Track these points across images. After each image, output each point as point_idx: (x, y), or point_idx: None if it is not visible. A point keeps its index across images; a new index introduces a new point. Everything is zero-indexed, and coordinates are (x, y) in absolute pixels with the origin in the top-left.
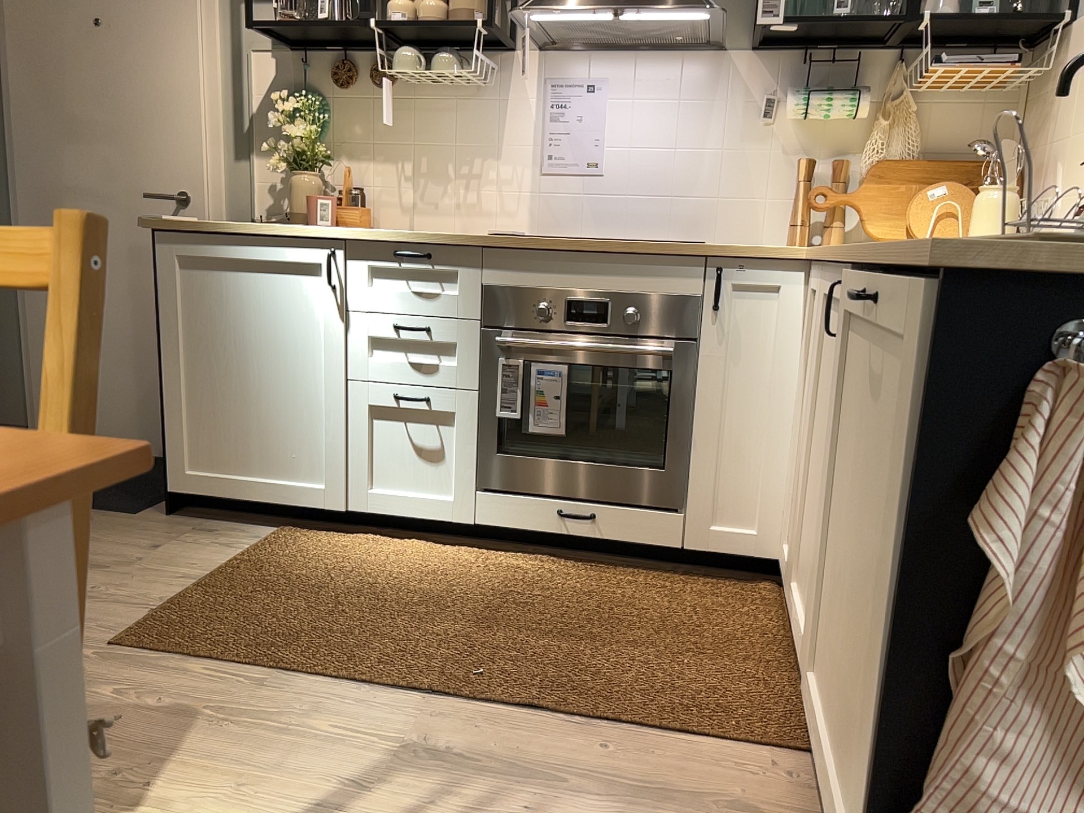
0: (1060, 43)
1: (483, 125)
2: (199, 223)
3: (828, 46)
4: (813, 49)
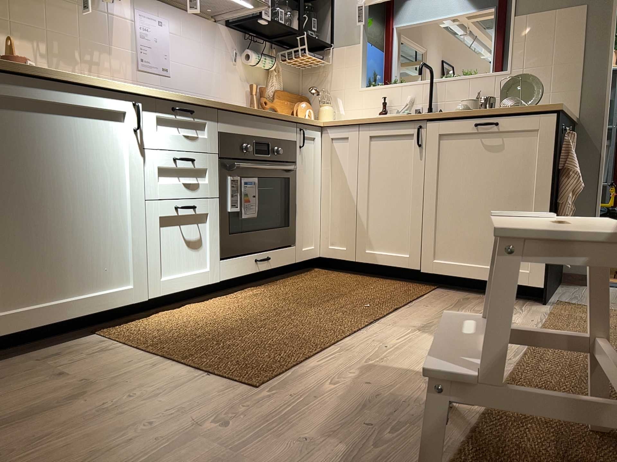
0: (327, 54)
1: (101, 30)
2: (14, 65)
3: (253, 34)
4: (247, 34)
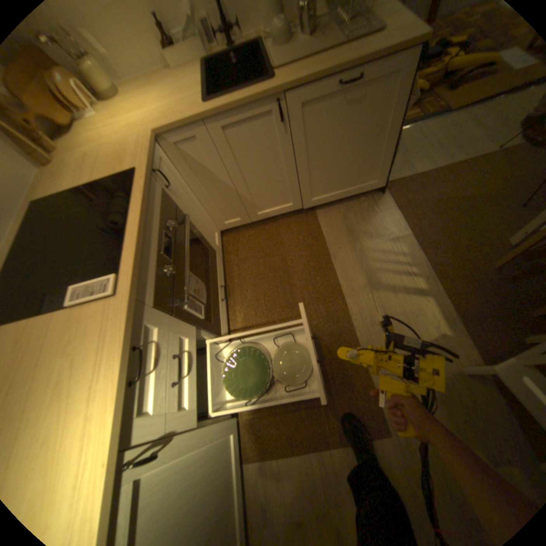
0: None
1: None
2: None
3: None
4: None
